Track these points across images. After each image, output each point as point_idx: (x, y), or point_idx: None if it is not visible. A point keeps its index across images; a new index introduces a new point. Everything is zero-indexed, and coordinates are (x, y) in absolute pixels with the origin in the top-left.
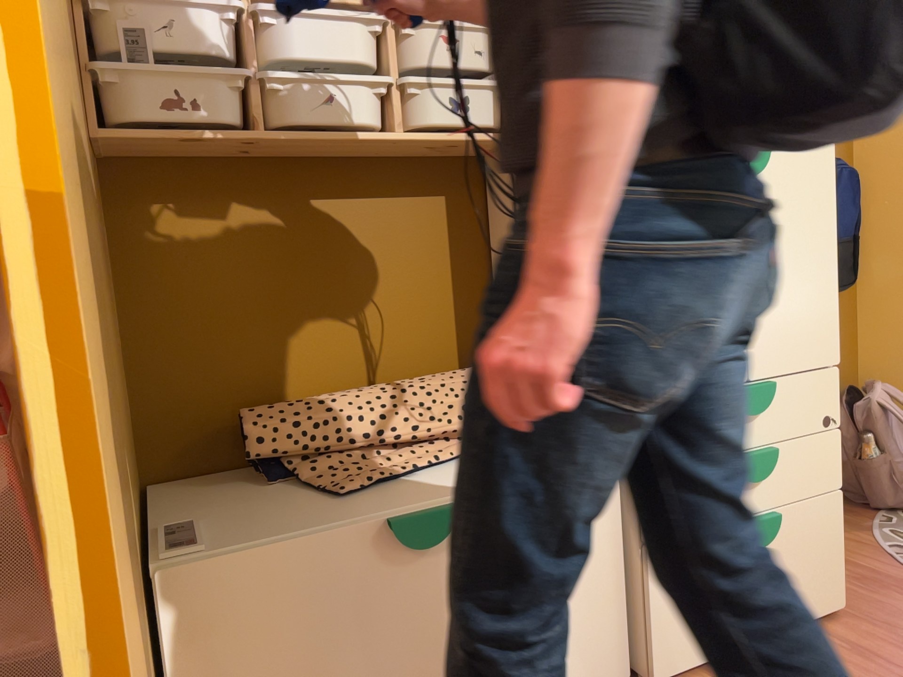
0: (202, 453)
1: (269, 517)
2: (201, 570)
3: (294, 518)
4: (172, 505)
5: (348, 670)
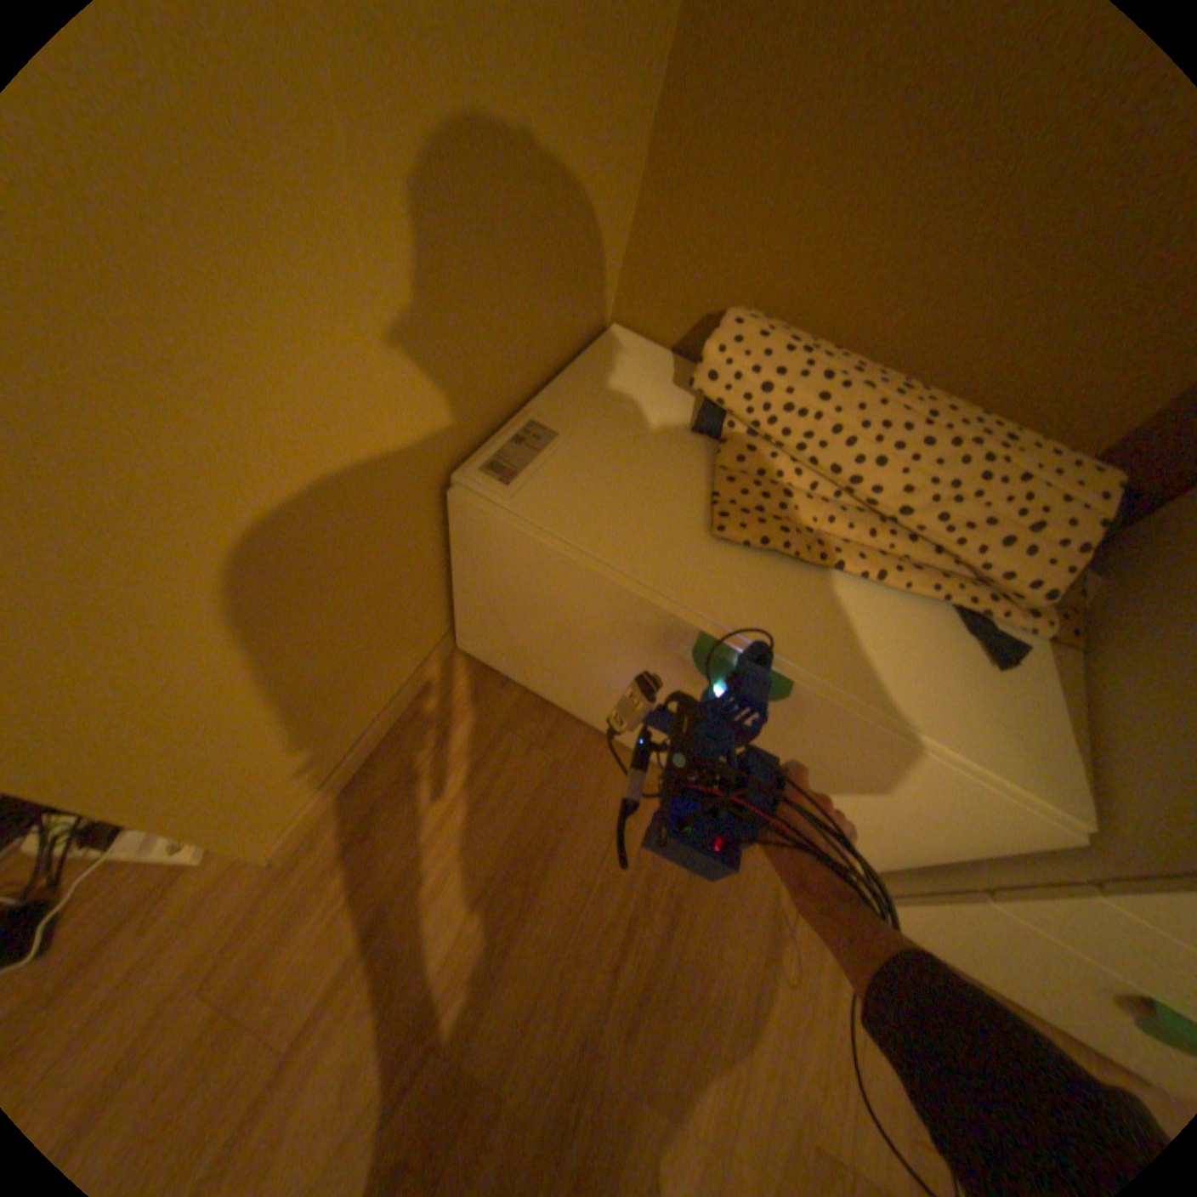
0: (685, 321)
1: (625, 492)
2: (495, 513)
3: (639, 519)
4: (591, 378)
5: (600, 668)
